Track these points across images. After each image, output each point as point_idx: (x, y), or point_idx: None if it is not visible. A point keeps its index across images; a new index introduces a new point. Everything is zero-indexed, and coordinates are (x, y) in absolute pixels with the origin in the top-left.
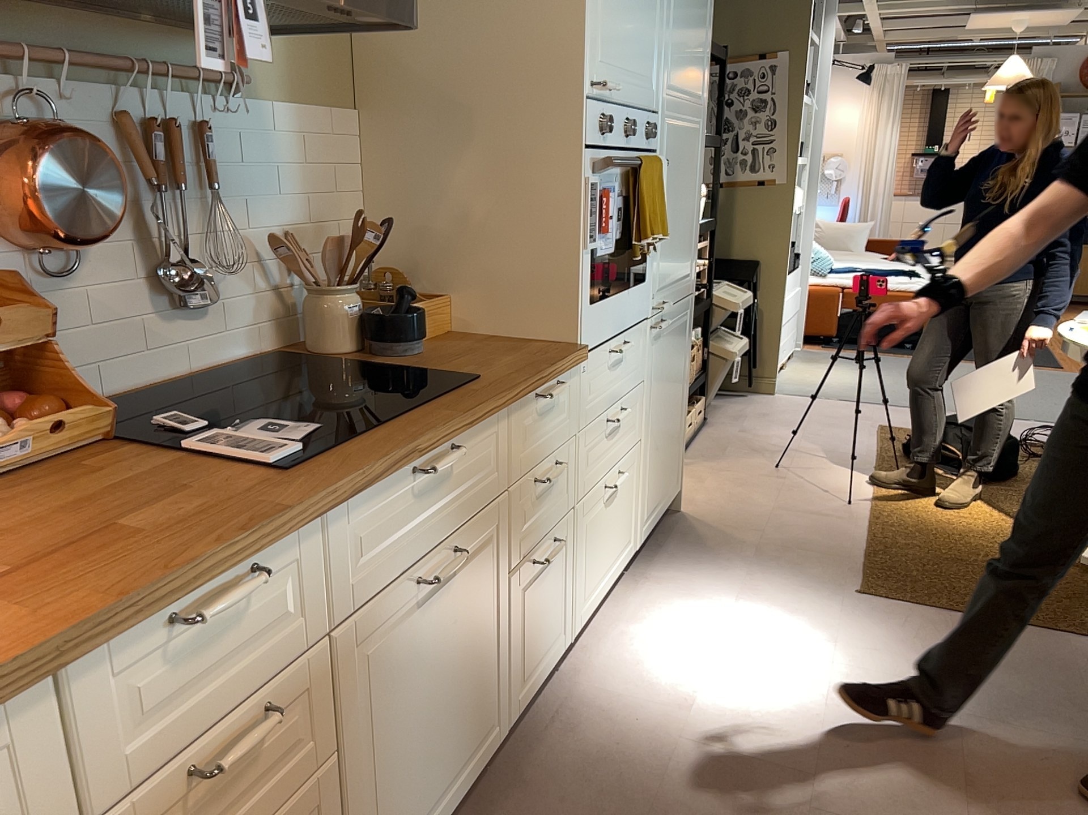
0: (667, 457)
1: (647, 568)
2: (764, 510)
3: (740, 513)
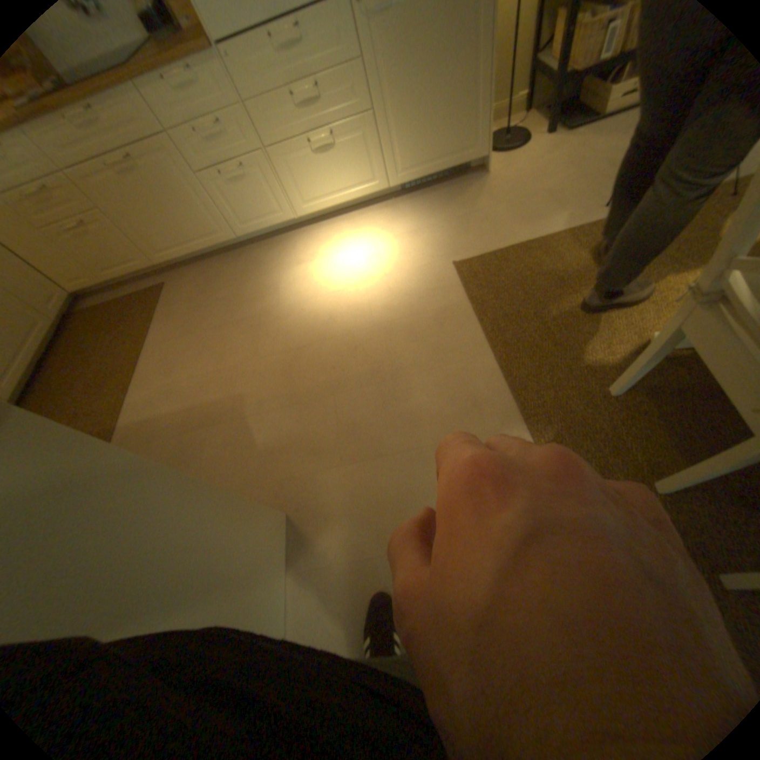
0: (439, 124)
1: (404, 200)
2: (537, 188)
3: (518, 184)
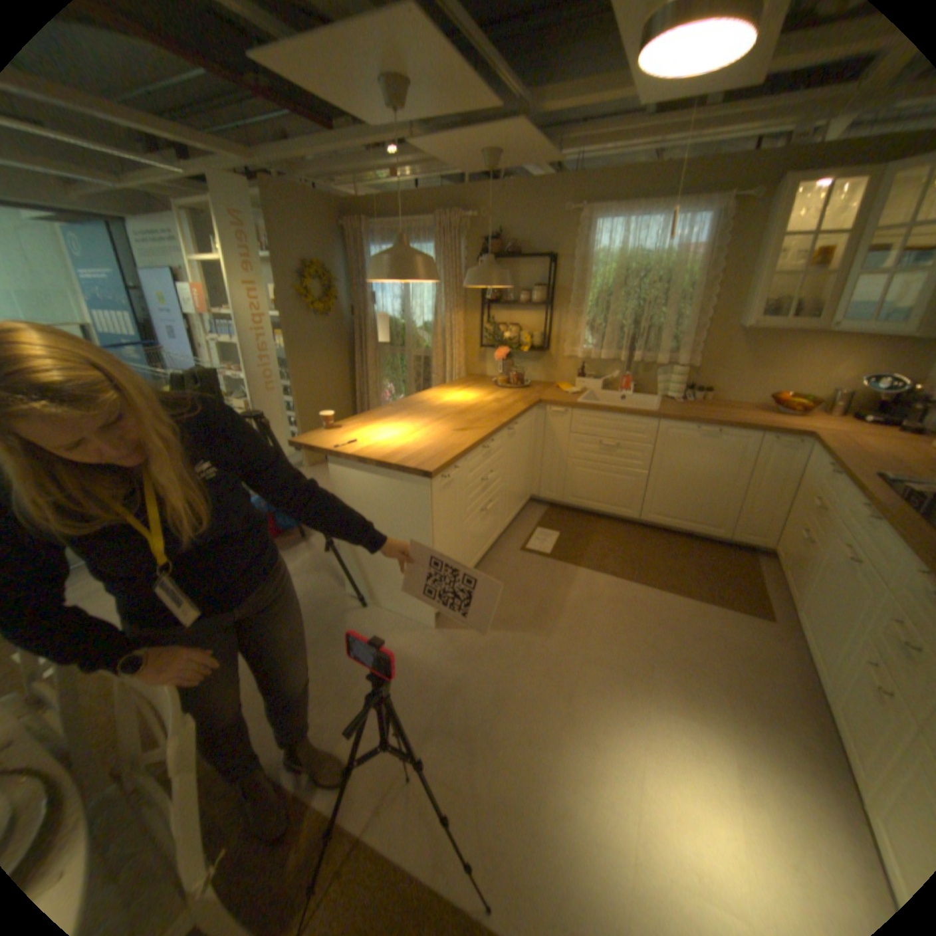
0: None
1: None
2: None
3: None
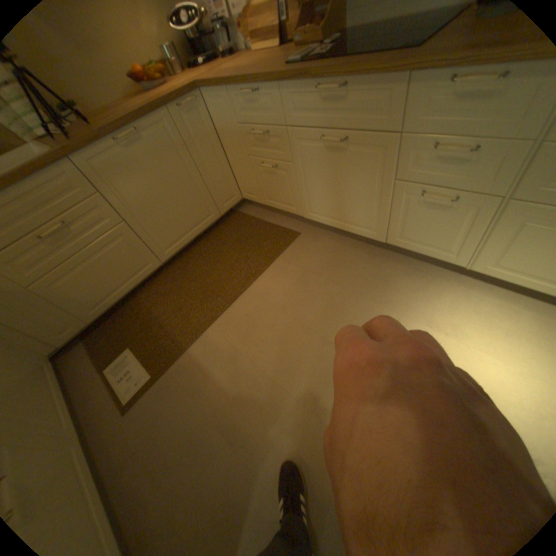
0: None
1: None
2: None
3: None
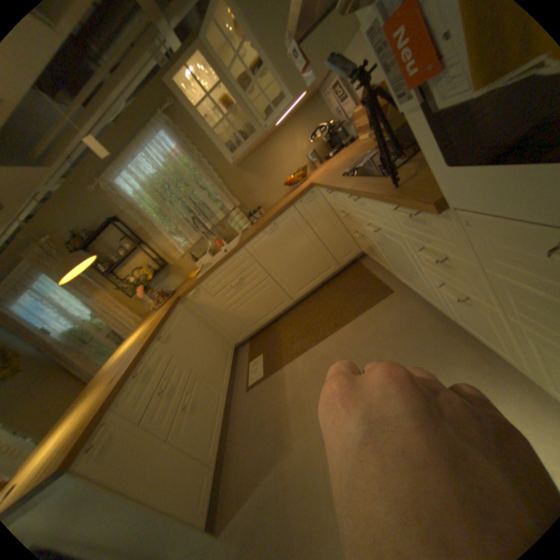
0: None
1: None
2: None
3: None
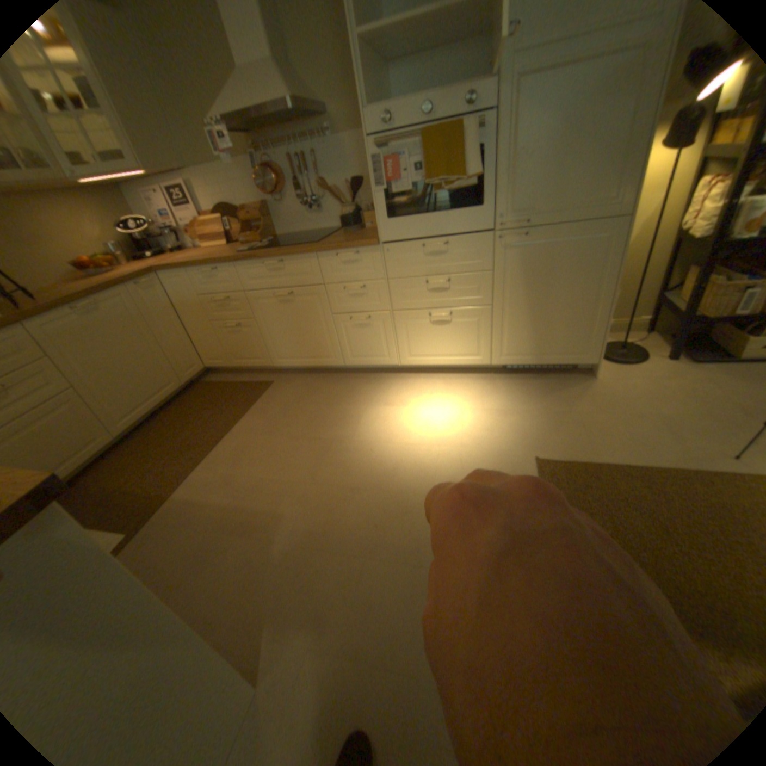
0: (553, 329)
1: (503, 379)
2: (649, 411)
3: (627, 401)
